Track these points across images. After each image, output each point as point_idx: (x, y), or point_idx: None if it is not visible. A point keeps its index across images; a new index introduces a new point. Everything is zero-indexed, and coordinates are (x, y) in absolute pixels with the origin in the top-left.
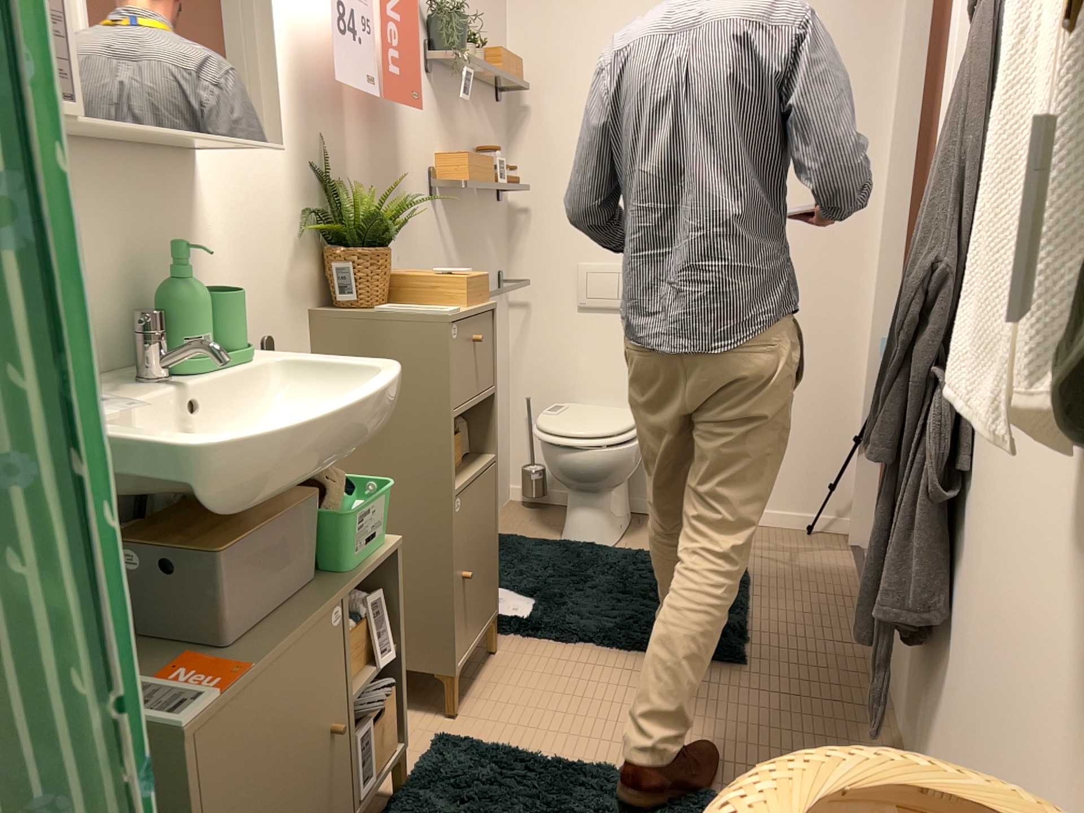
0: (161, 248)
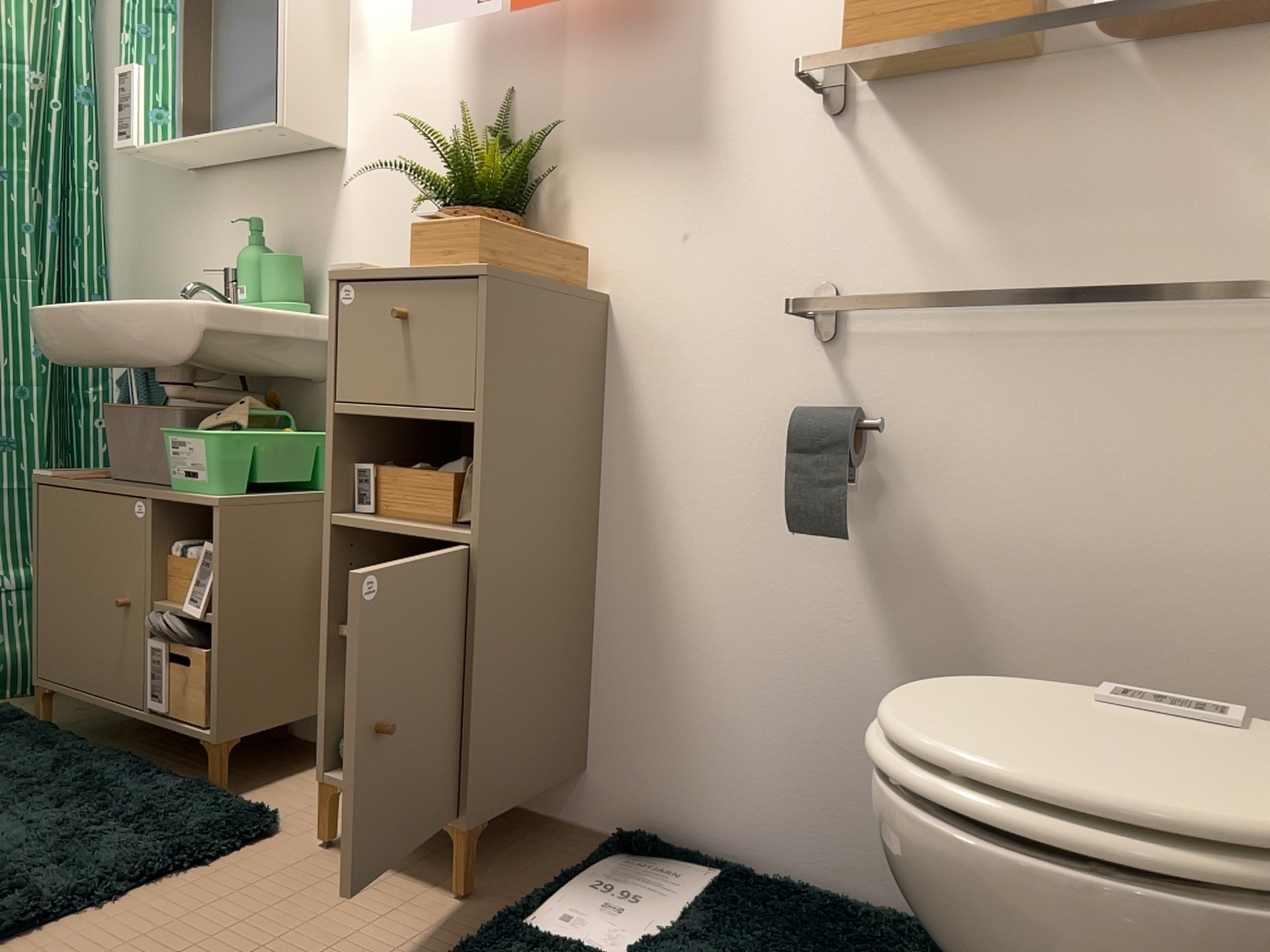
0: (293, 227)
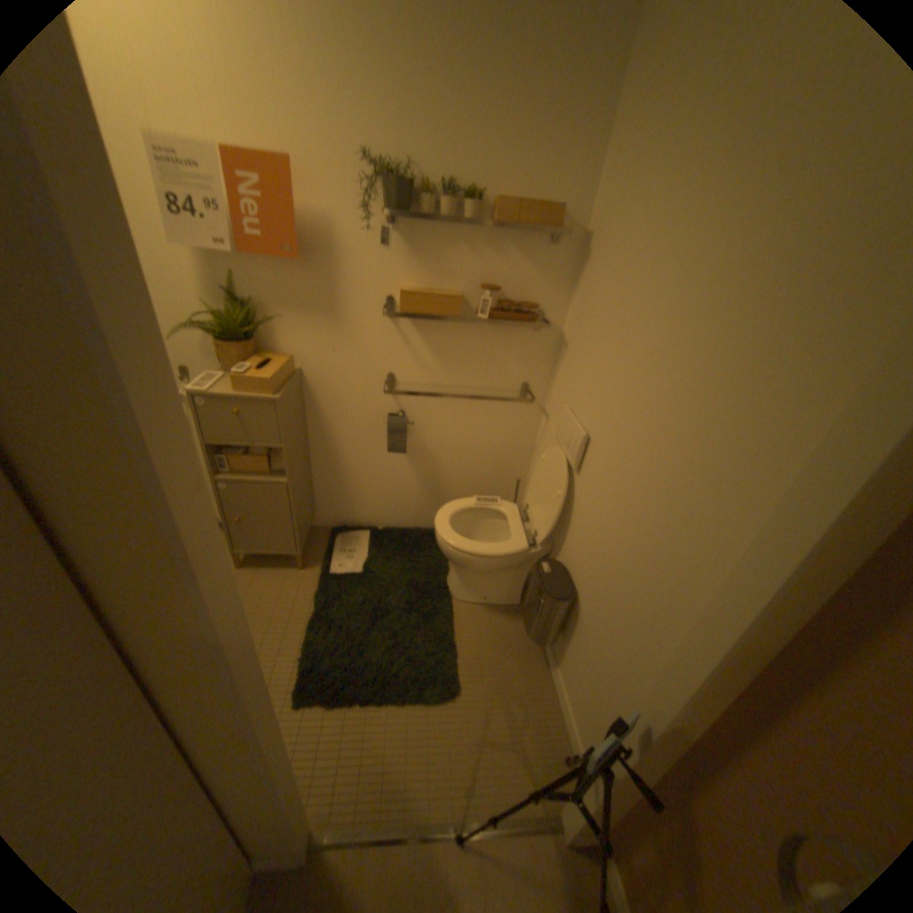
0: None
